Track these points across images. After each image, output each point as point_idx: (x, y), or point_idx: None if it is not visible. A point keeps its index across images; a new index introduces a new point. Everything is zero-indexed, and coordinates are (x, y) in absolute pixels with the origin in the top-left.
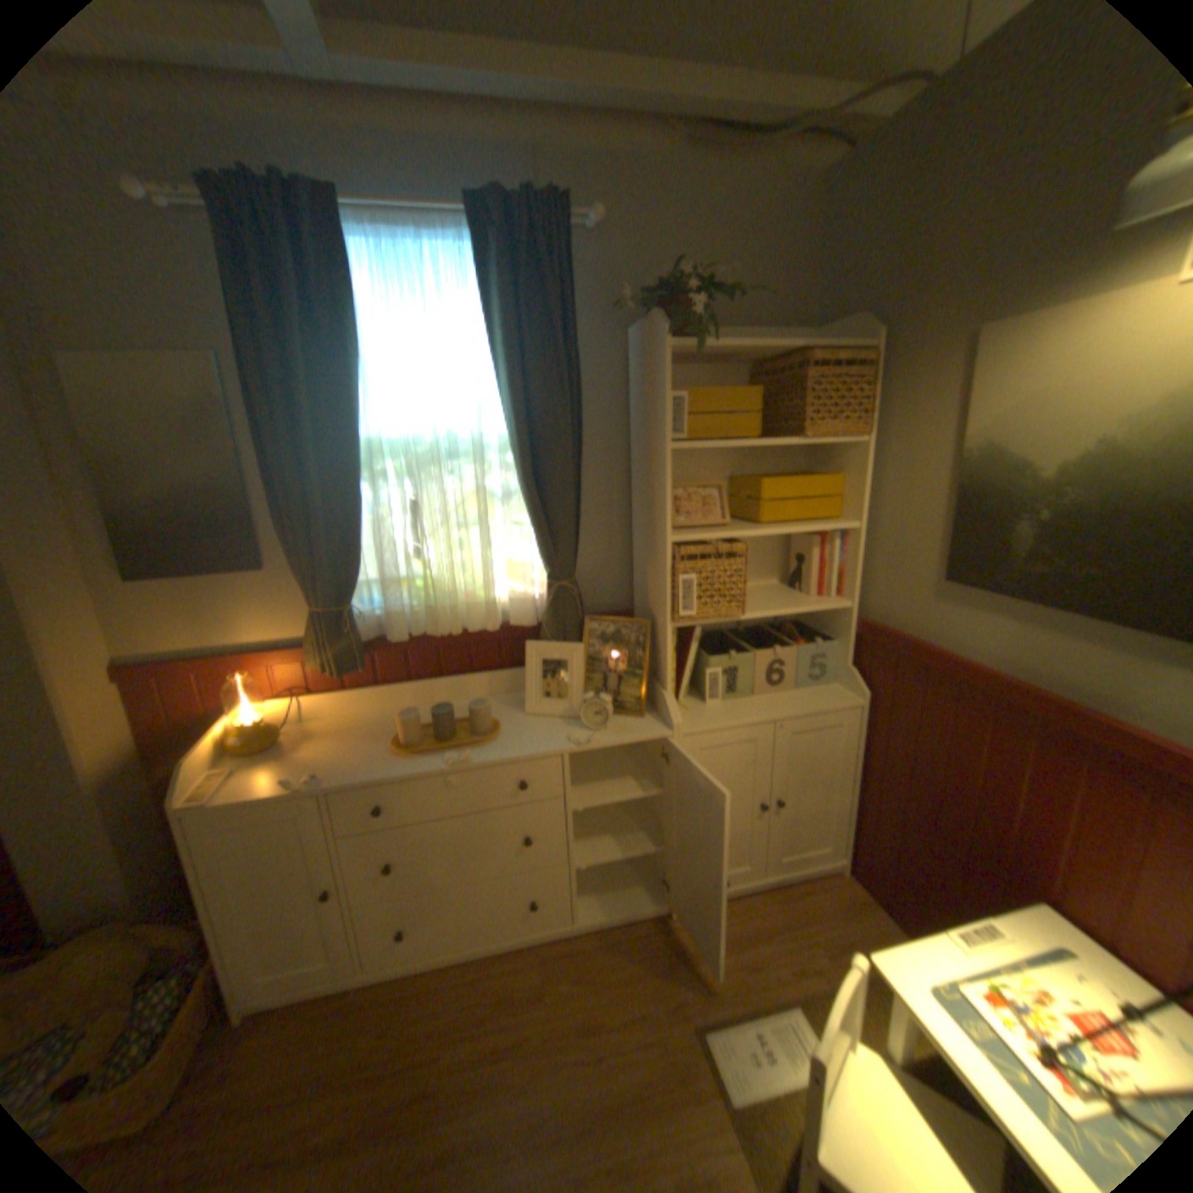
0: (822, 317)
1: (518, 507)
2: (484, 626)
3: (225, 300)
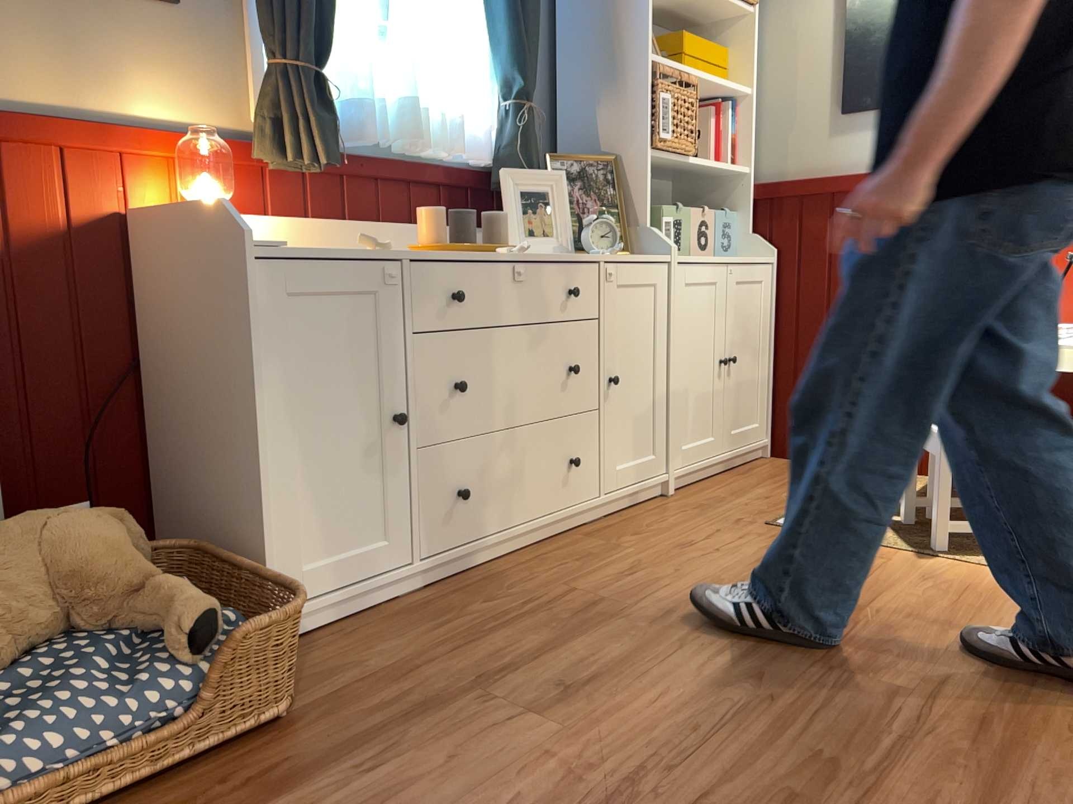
0: None
1: (473, 15)
2: (450, 148)
3: None
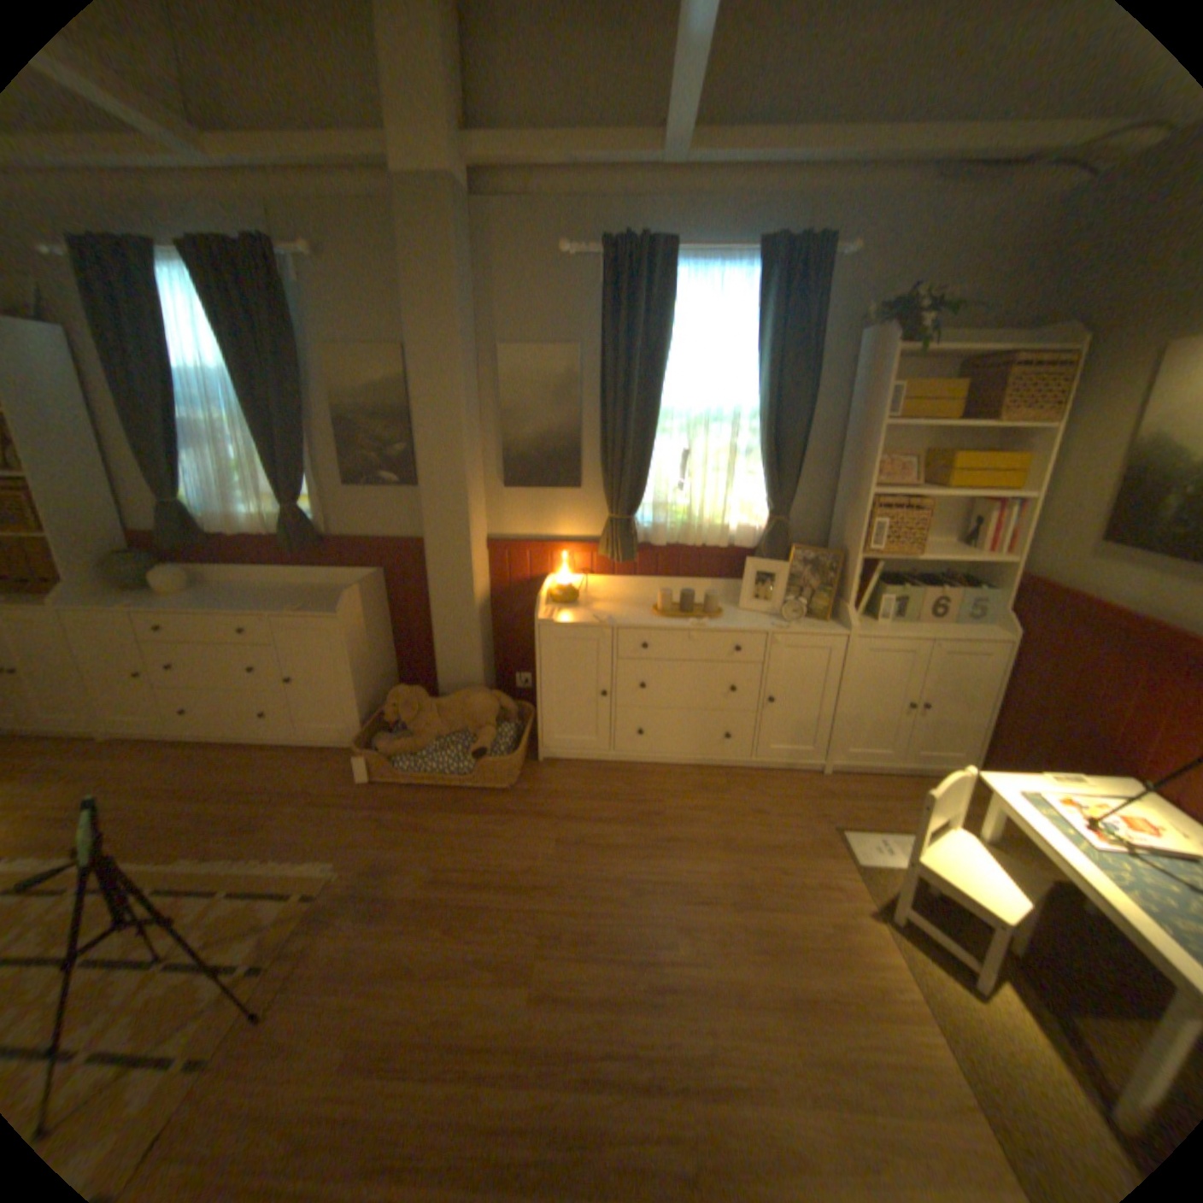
0: (1036, 320)
1: (754, 461)
2: (716, 543)
3: (601, 315)
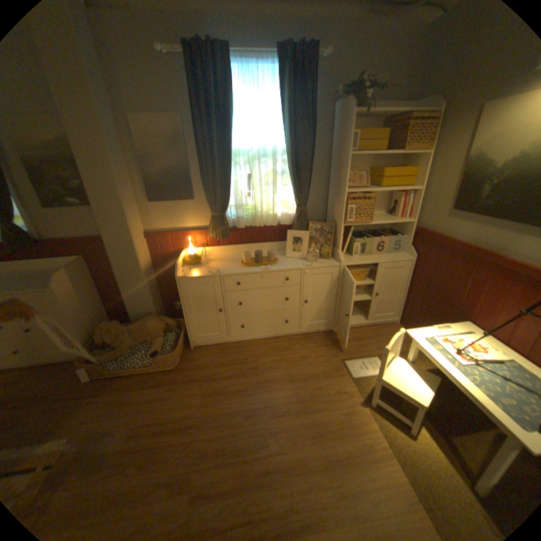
0: (418, 96)
1: (286, 178)
2: (271, 224)
3: (188, 92)
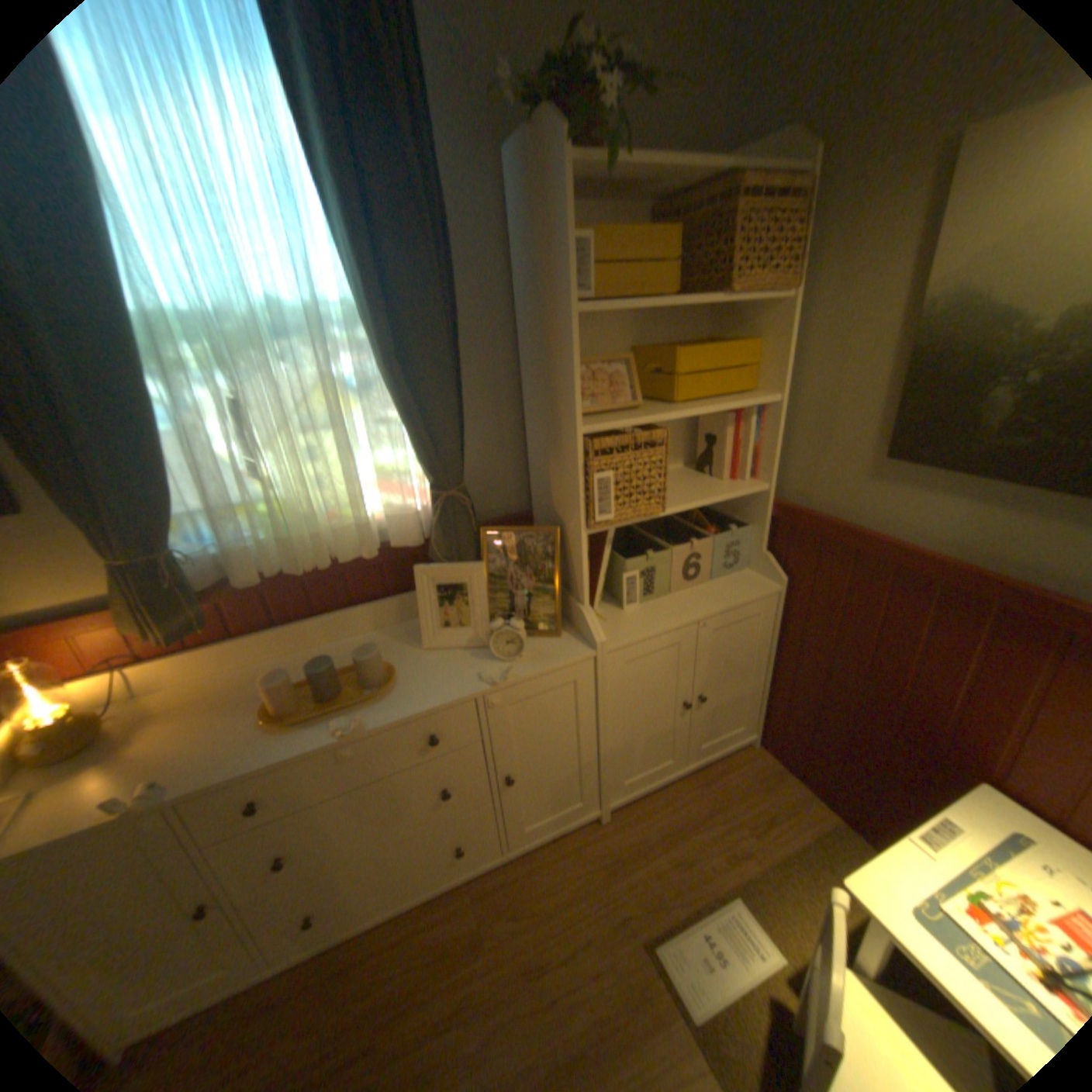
0: (731, 139)
1: (382, 398)
2: (358, 552)
3: None
